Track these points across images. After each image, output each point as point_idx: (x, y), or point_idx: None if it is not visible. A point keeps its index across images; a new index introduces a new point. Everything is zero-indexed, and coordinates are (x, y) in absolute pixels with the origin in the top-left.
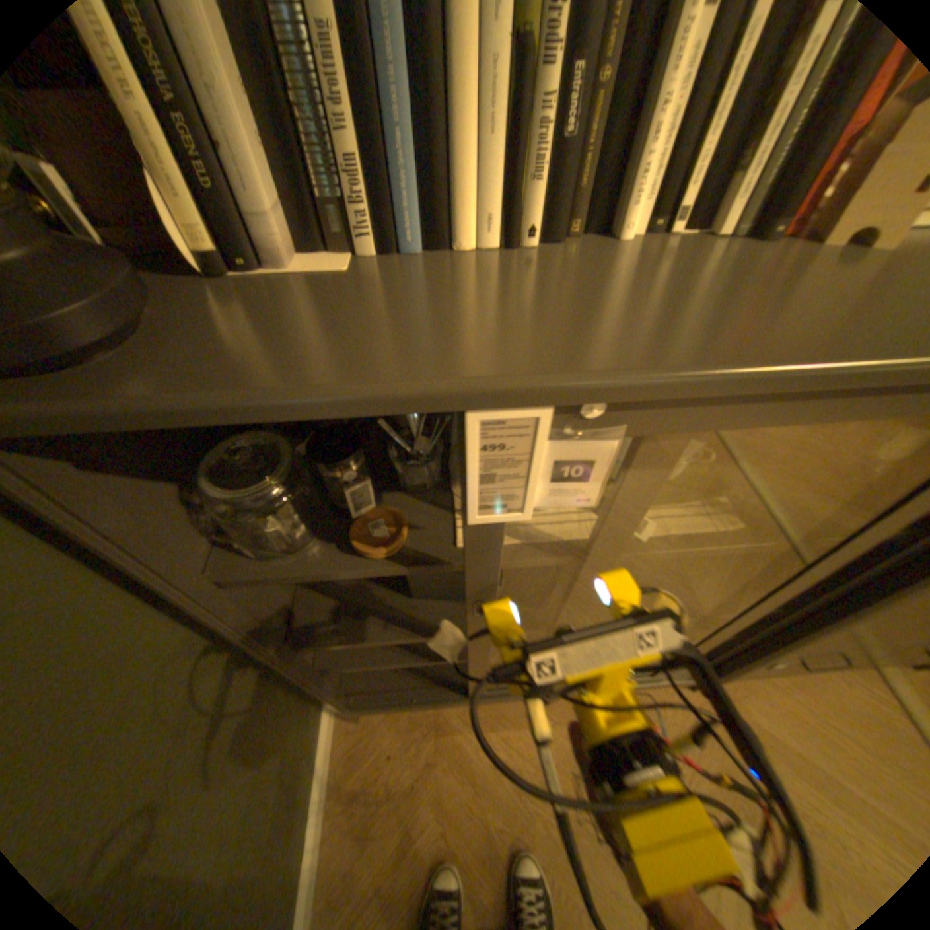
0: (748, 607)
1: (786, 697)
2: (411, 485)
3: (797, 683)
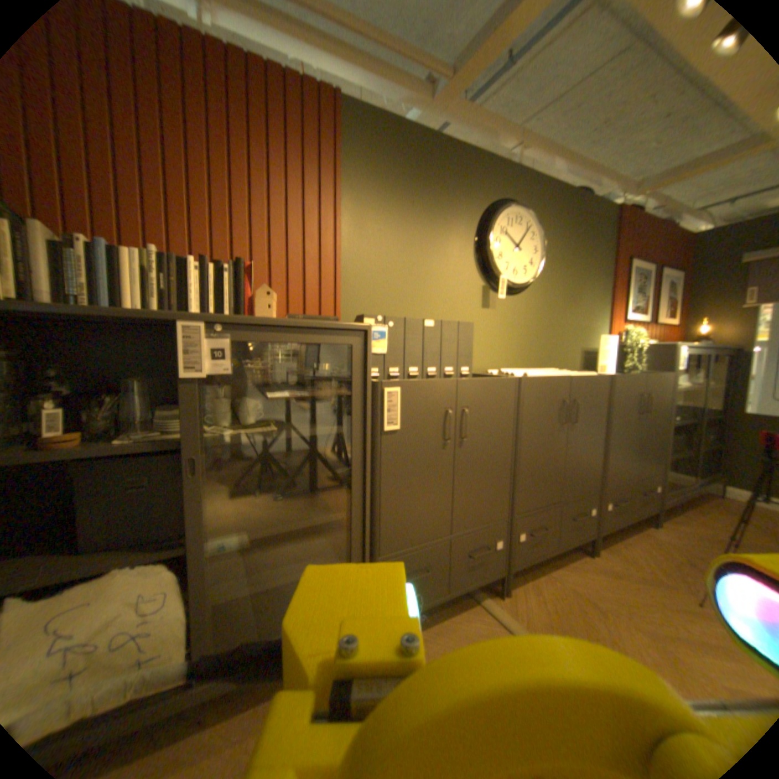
0: (328, 514)
1: (429, 643)
2: (89, 434)
3: (435, 632)
